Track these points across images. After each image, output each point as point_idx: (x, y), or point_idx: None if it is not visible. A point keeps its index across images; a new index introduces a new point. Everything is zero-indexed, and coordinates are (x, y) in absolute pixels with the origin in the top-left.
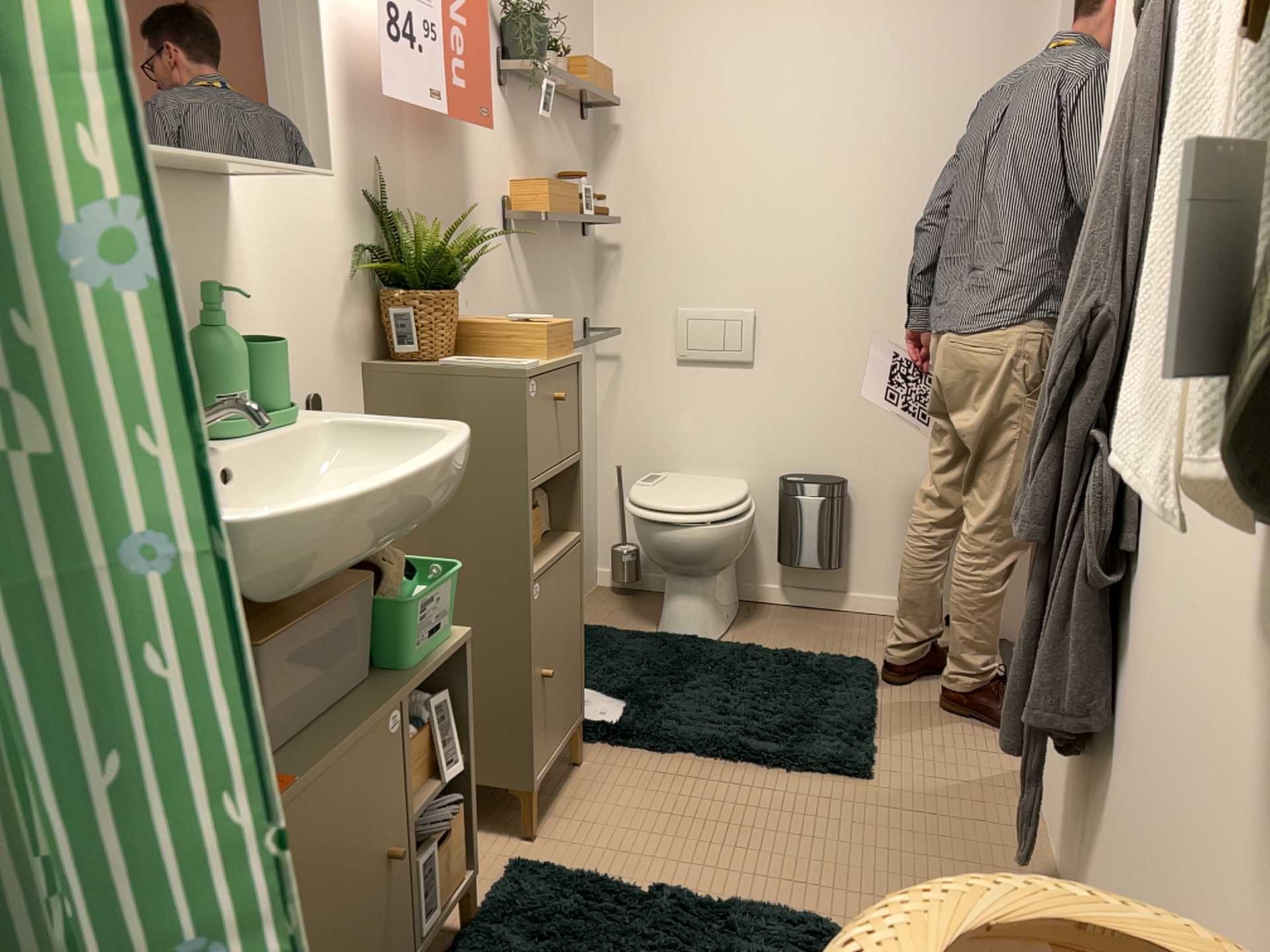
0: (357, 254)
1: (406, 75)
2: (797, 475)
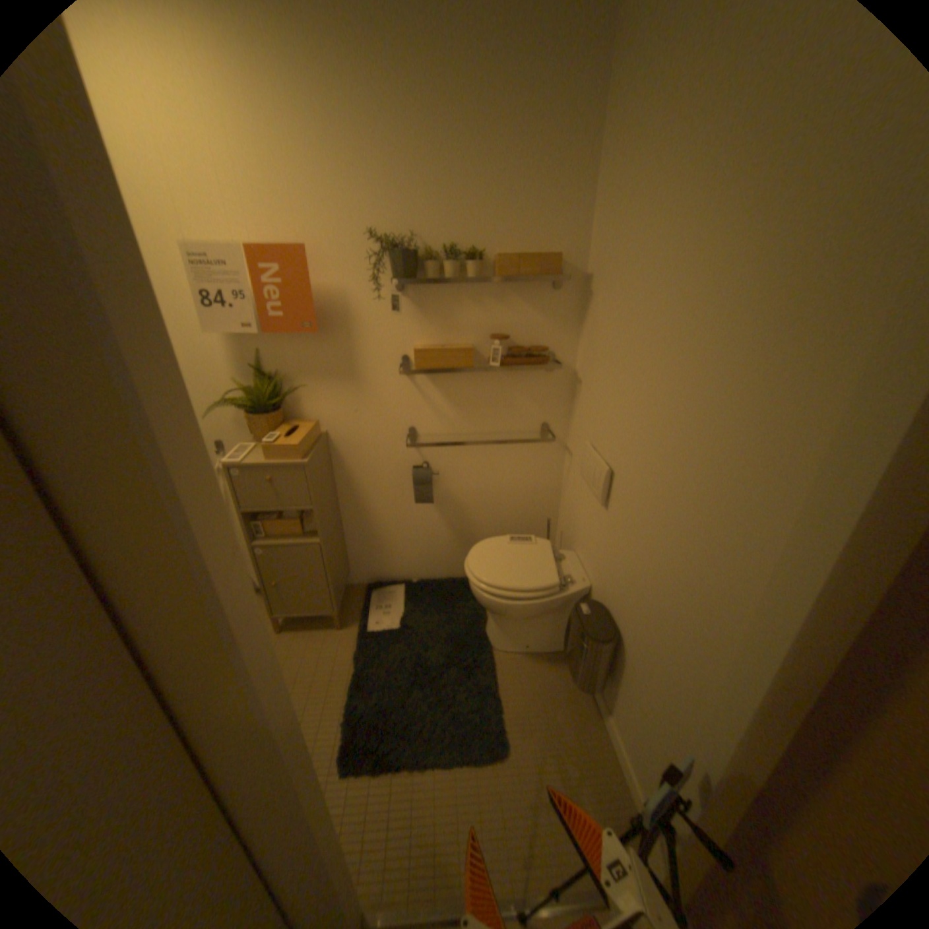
0: (236, 390)
1: (212, 318)
2: (603, 607)
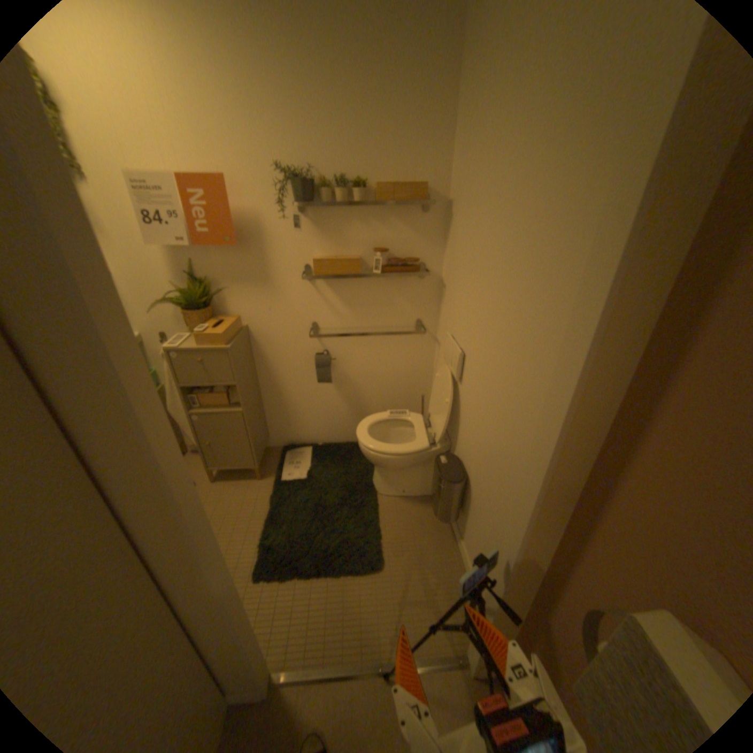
0: (175, 292)
1: (153, 234)
2: (457, 458)
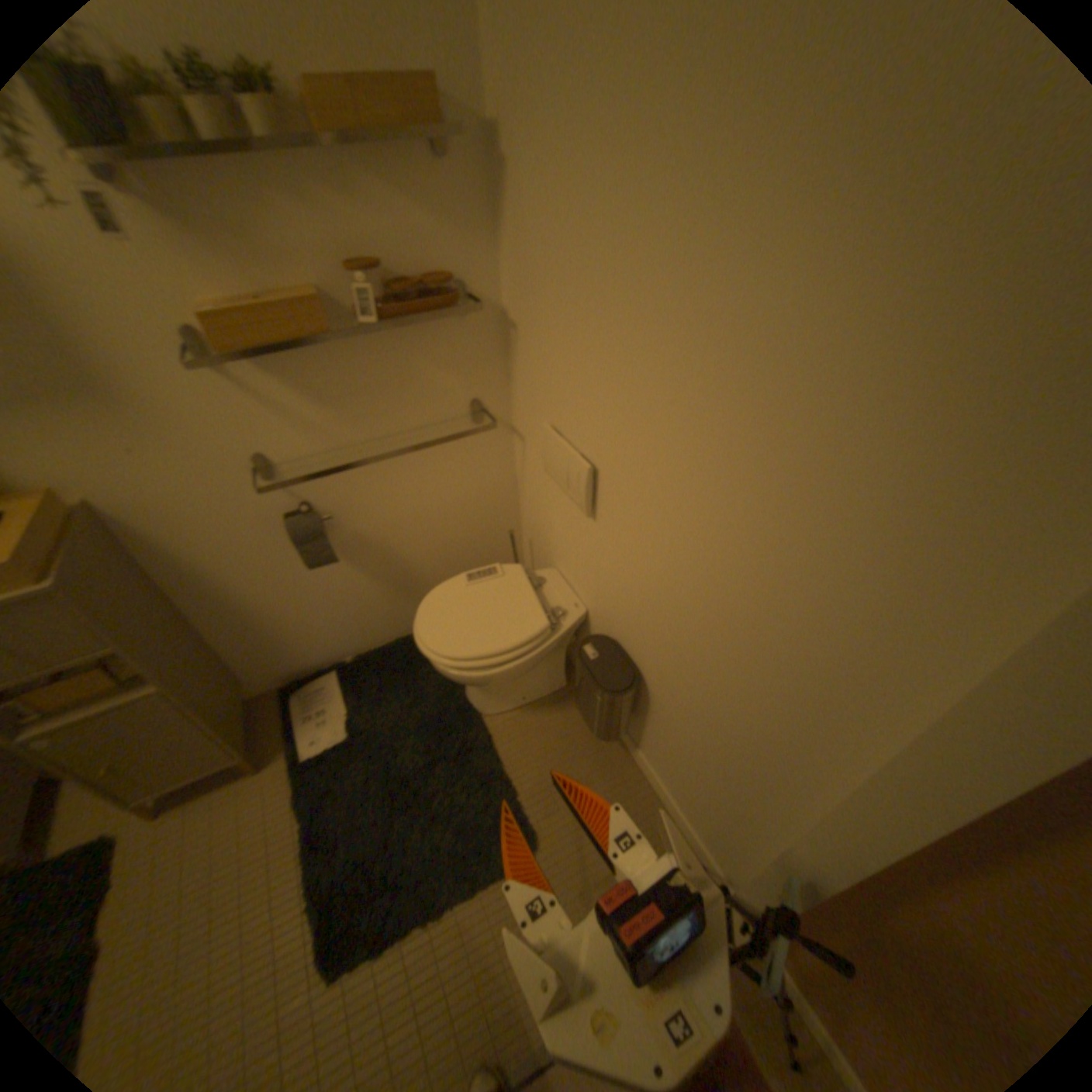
0: None
1: None
2: (608, 641)
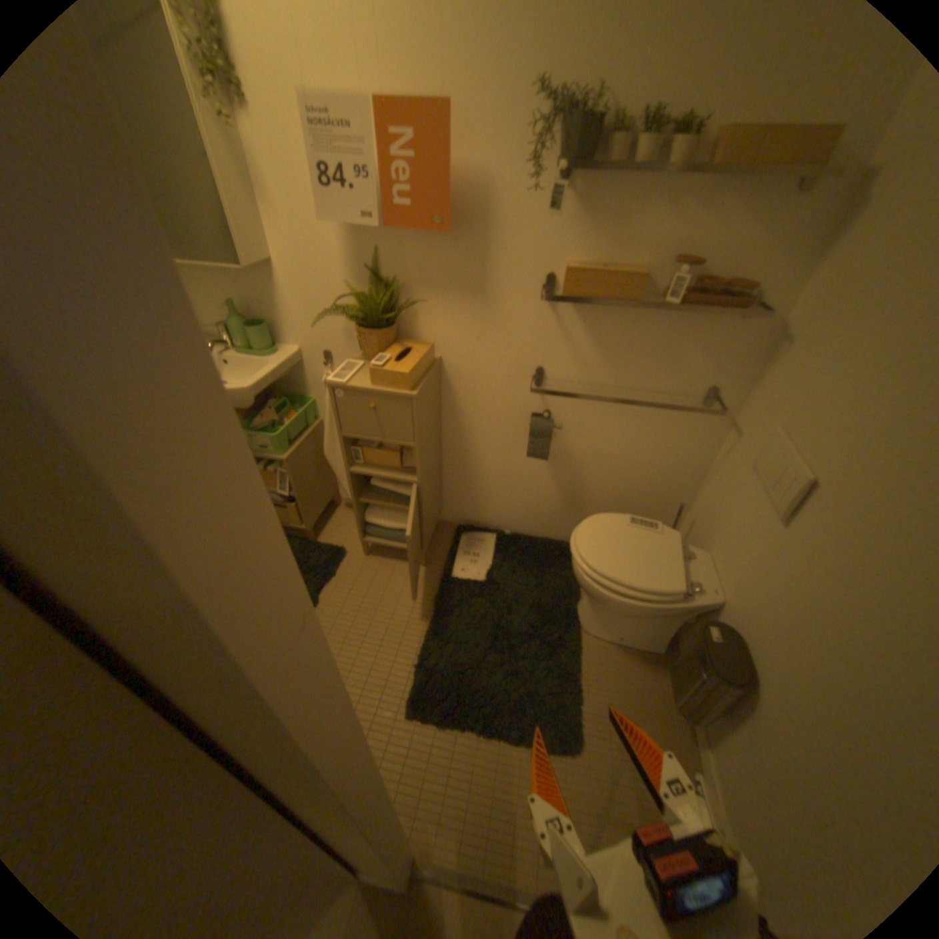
0: (349, 295)
1: (329, 202)
2: (741, 637)
